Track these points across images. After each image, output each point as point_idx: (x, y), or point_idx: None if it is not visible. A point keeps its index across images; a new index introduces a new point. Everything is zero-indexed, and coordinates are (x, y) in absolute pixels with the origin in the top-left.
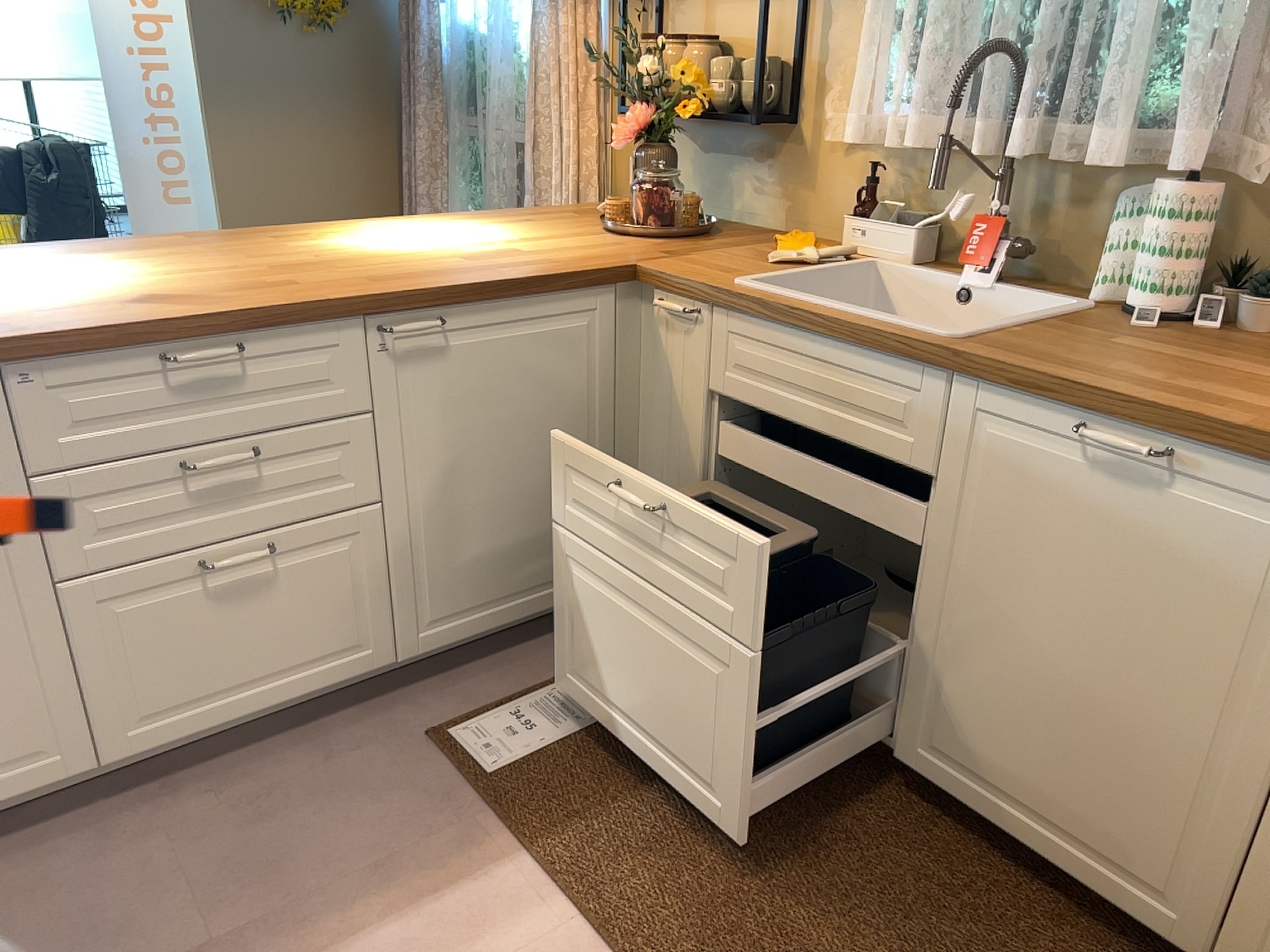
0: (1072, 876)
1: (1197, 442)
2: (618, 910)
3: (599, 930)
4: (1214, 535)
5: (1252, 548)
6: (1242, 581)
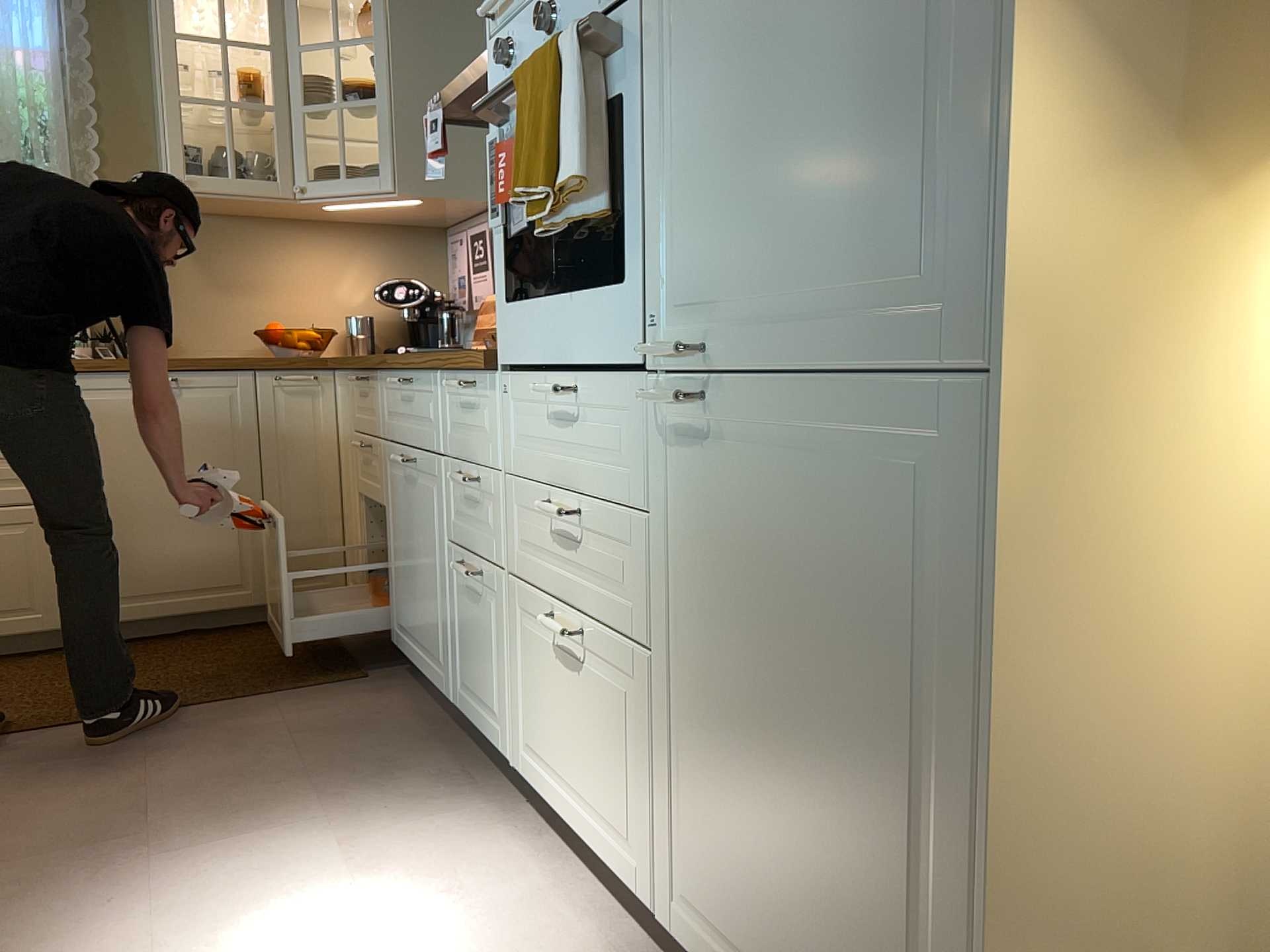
0: (197, 612)
1: (186, 369)
2: (14, 728)
3: (17, 735)
4: (204, 407)
5: (220, 406)
6: (221, 422)
